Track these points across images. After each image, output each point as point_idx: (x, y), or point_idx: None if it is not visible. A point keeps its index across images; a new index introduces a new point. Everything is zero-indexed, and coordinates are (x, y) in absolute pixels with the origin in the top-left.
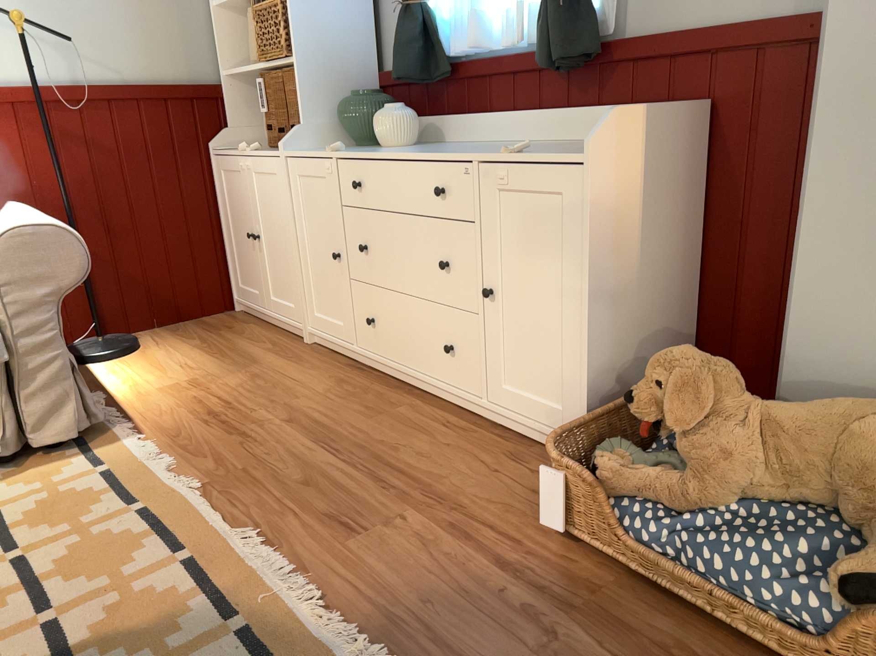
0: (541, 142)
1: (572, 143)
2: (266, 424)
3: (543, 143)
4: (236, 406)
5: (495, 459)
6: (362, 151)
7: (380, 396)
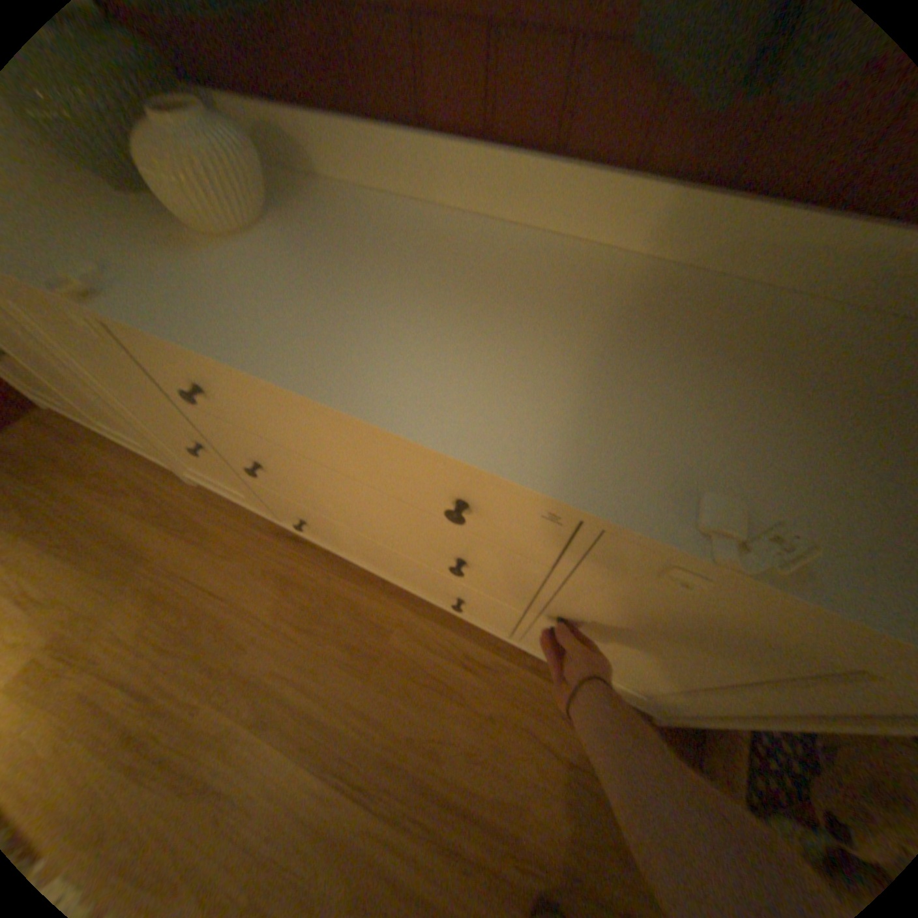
0: (573, 238)
1: (674, 281)
2: (228, 746)
3: (600, 264)
4: (158, 703)
5: (558, 735)
6: (162, 295)
7: (353, 610)
